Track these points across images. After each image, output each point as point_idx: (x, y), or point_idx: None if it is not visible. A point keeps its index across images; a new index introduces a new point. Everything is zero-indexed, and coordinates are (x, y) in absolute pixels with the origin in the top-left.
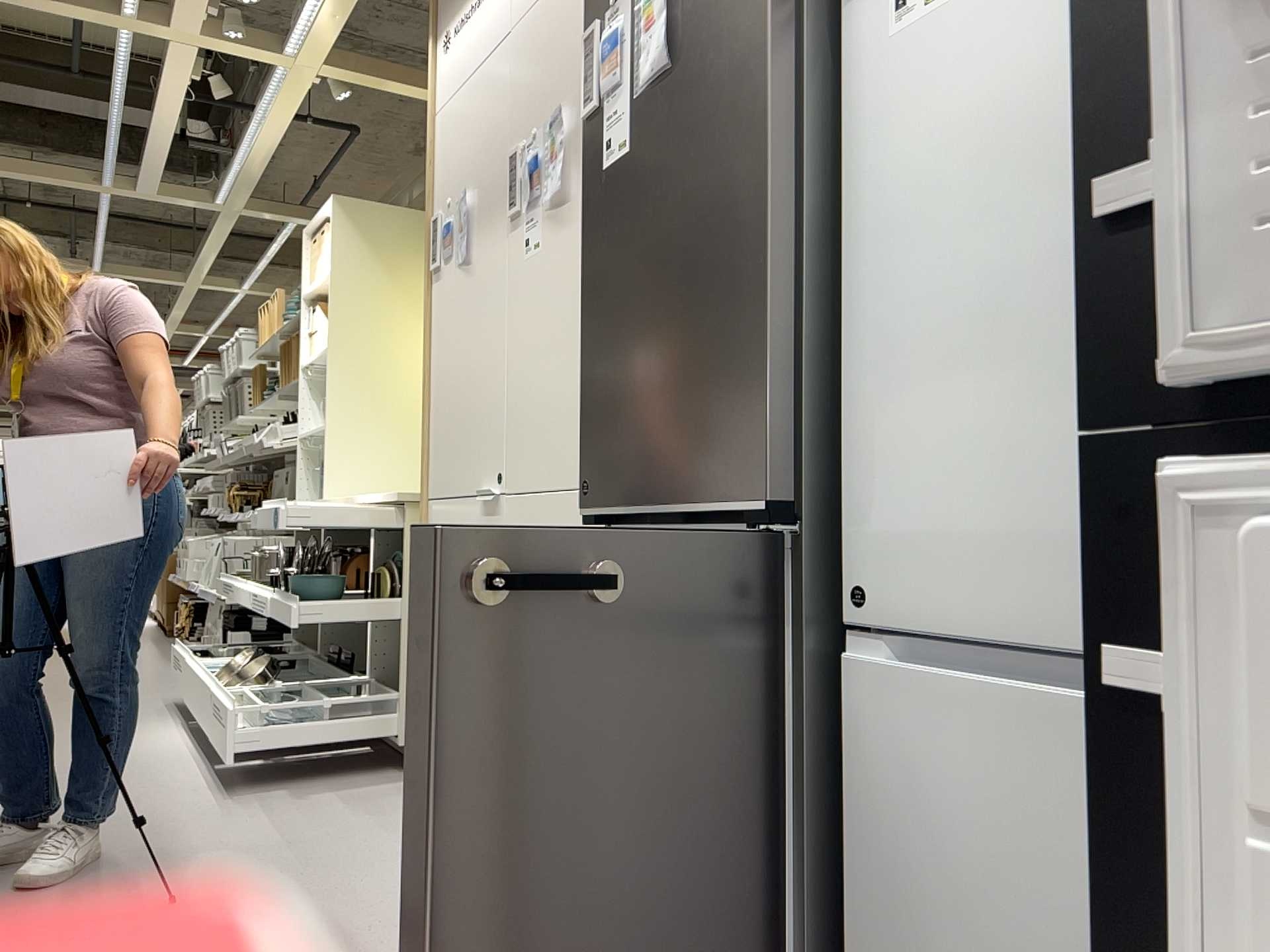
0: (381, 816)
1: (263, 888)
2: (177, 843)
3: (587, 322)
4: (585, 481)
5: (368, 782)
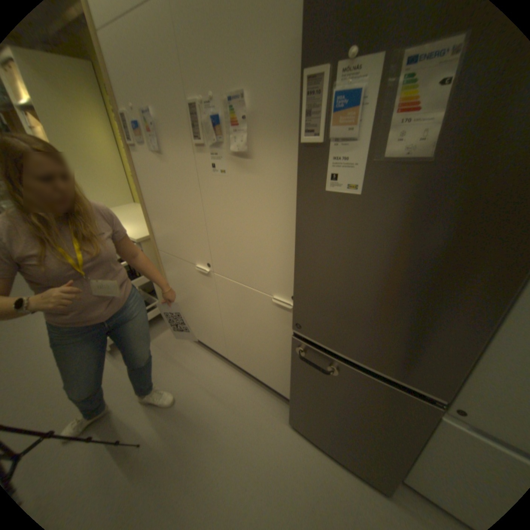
0: (176, 352)
1: (164, 418)
2: (112, 398)
3: (301, 261)
4: (298, 322)
5: (159, 331)
